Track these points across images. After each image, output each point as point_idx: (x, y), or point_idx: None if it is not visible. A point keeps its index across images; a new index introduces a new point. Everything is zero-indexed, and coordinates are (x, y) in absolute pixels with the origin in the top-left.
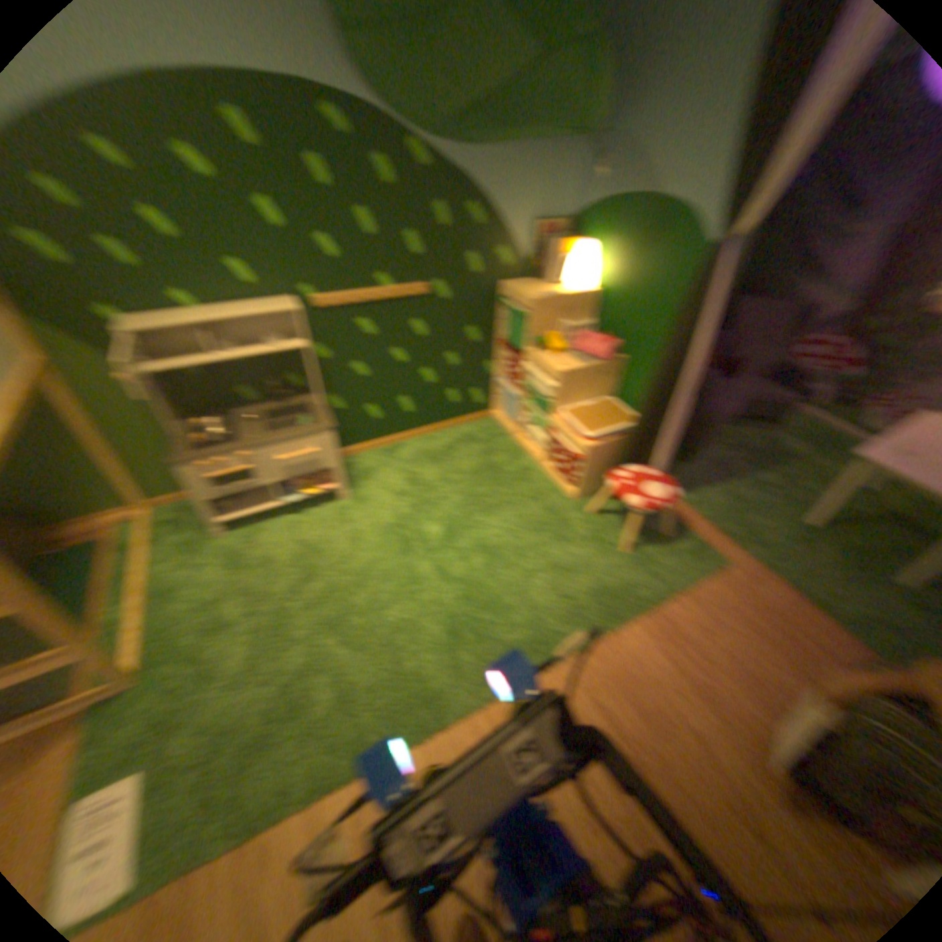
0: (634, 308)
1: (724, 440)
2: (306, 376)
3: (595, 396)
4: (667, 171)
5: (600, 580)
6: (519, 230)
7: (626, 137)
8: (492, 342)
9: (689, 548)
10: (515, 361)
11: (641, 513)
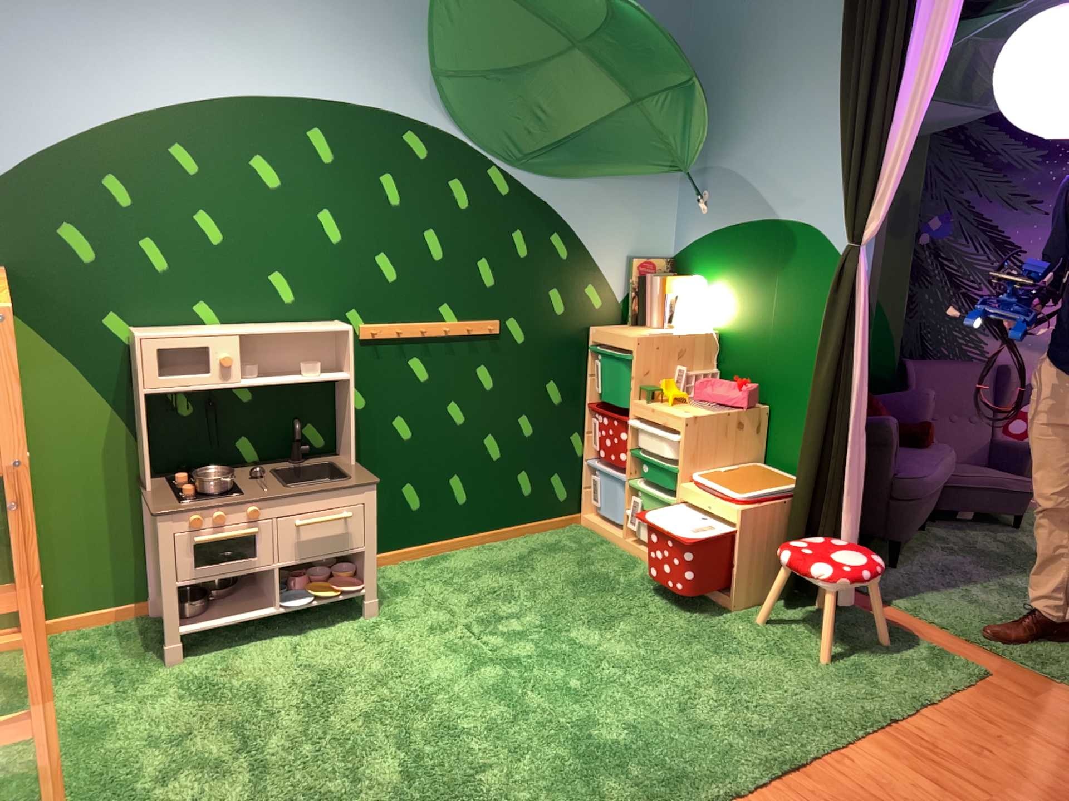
0: (767, 343)
1: (934, 539)
2: (338, 431)
3: (736, 458)
4: (774, 201)
5: (795, 686)
6: (611, 268)
7: (724, 176)
8: (583, 405)
9: (915, 649)
10: (621, 420)
11: (832, 581)
